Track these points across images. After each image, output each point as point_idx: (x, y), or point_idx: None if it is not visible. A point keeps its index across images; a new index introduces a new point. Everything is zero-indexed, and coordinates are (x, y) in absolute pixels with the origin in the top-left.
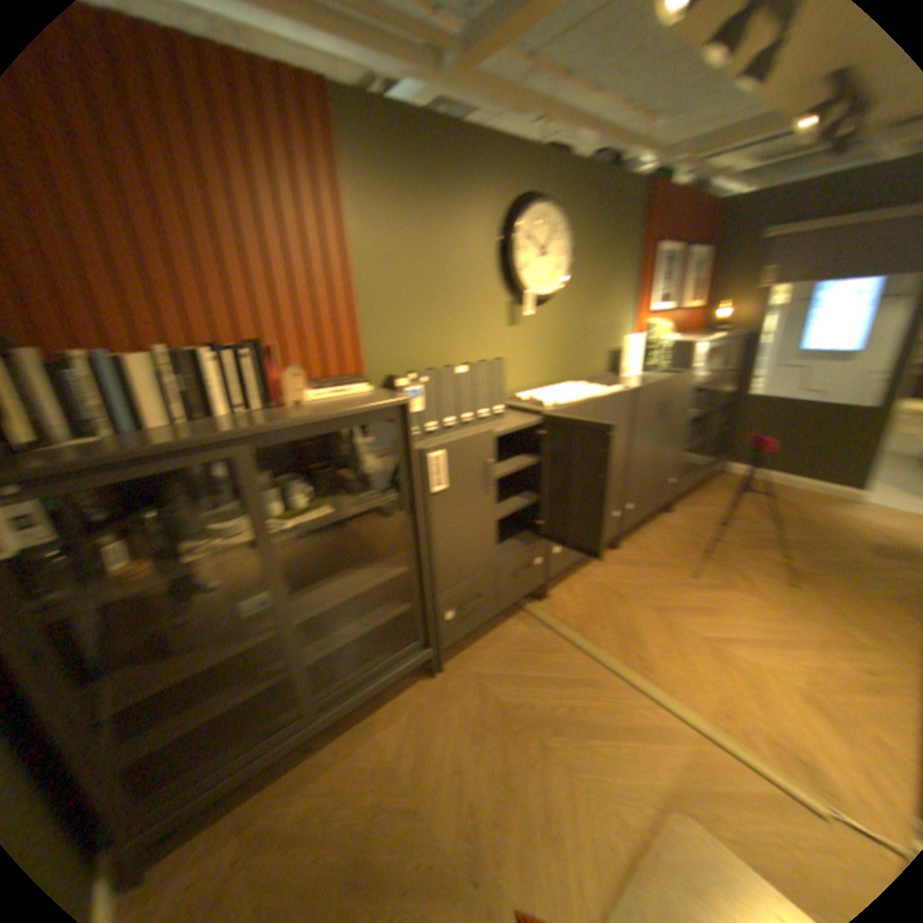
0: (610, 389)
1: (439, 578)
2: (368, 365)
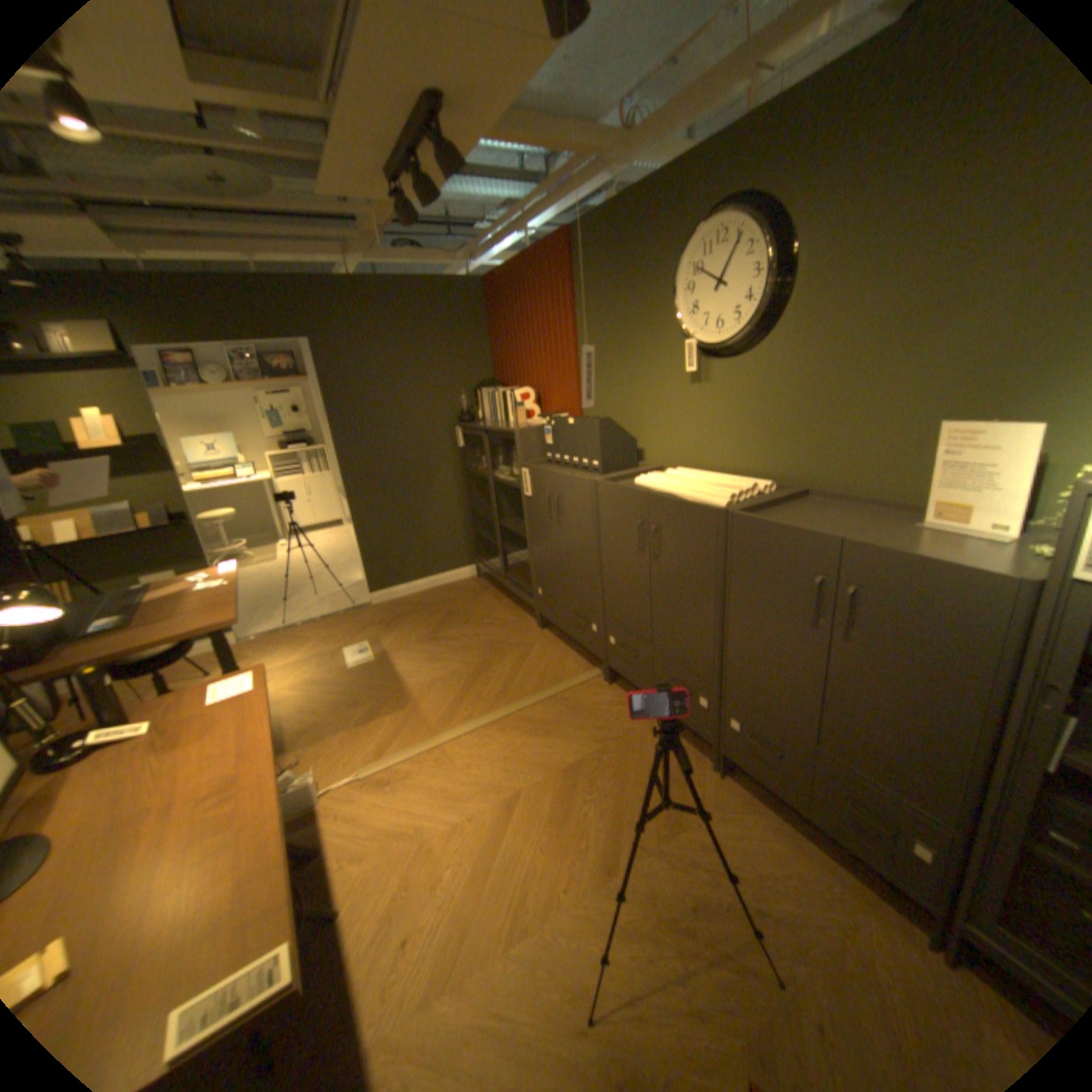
0: (707, 496)
1: (533, 556)
2: (584, 408)
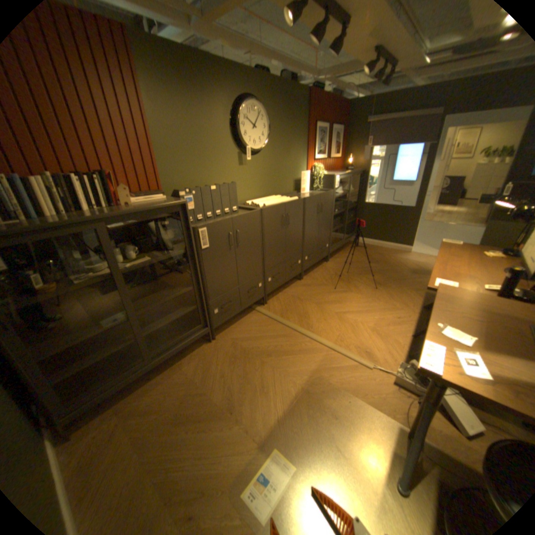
0: (291, 198)
1: (208, 292)
2: (162, 185)
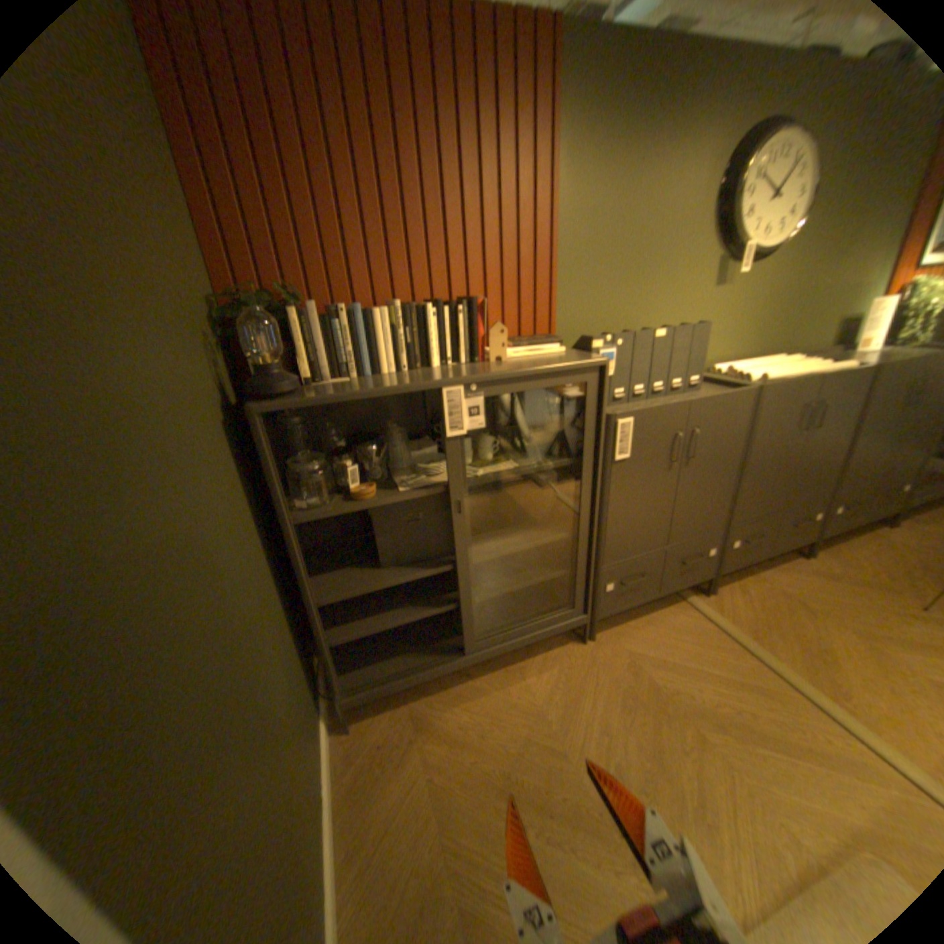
0: (840, 364)
1: (604, 548)
2: (556, 326)
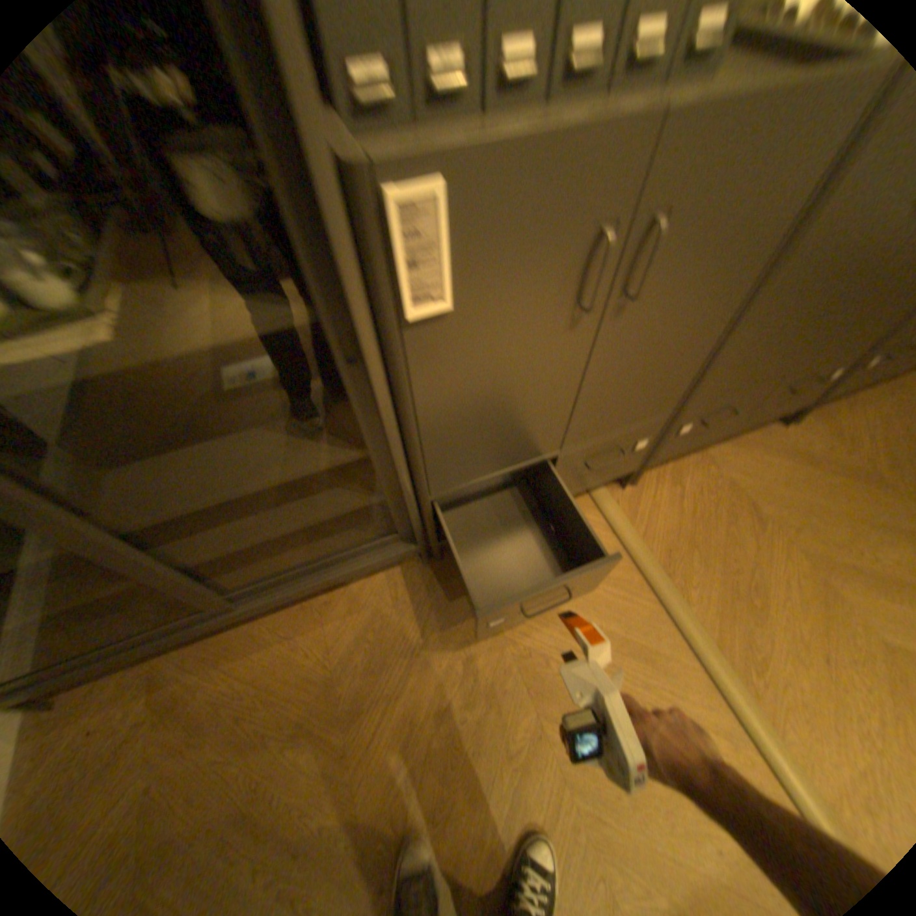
0: None
1: (426, 474)
2: None
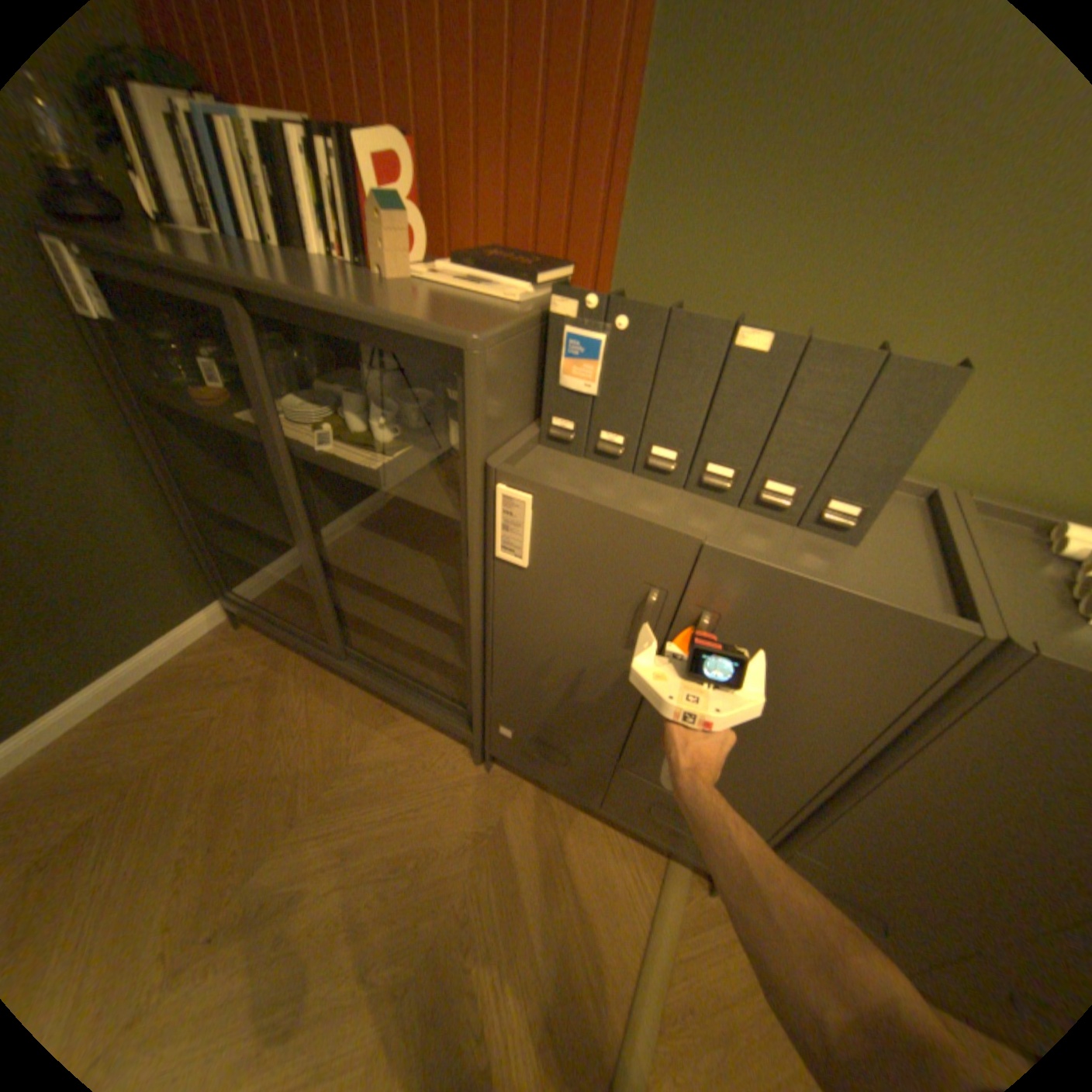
0: None
1: (492, 675)
2: (624, 253)
